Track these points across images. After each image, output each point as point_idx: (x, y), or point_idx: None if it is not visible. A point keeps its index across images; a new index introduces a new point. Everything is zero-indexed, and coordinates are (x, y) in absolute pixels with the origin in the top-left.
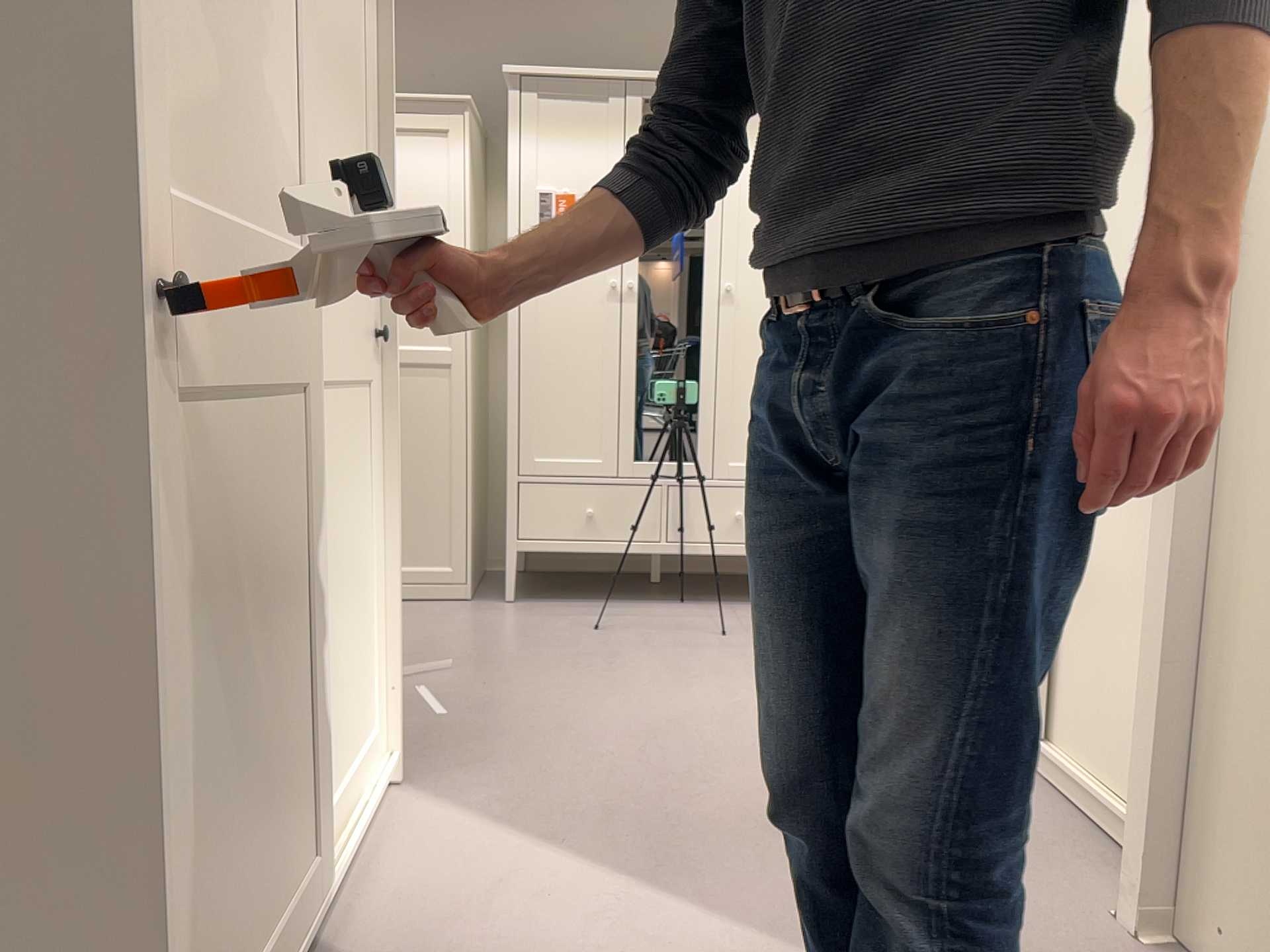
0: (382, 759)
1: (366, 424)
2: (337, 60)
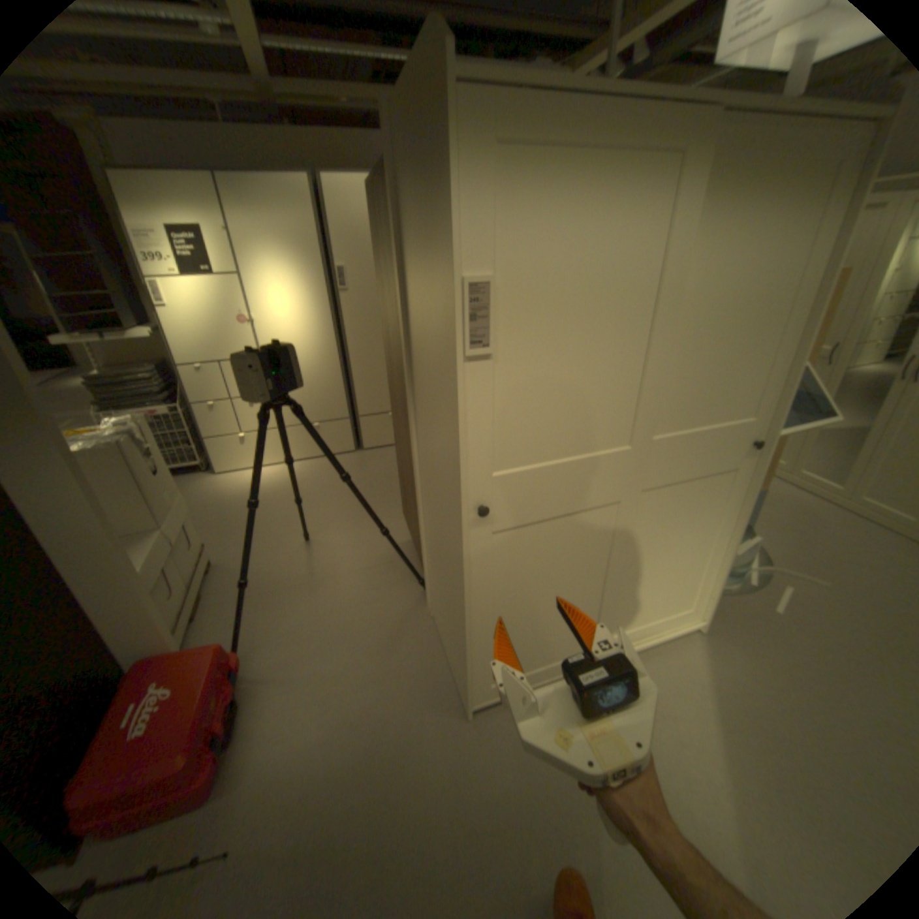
0: (701, 619)
1: (732, 487)
2: (751, 306)
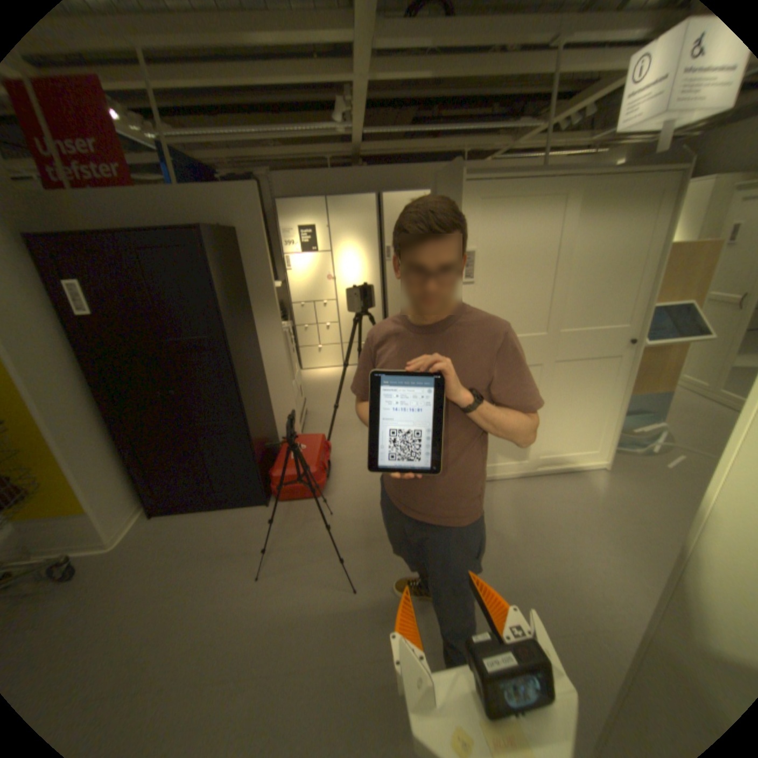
0: (607, 461)
1: (619, 368)
2: (618, 262)
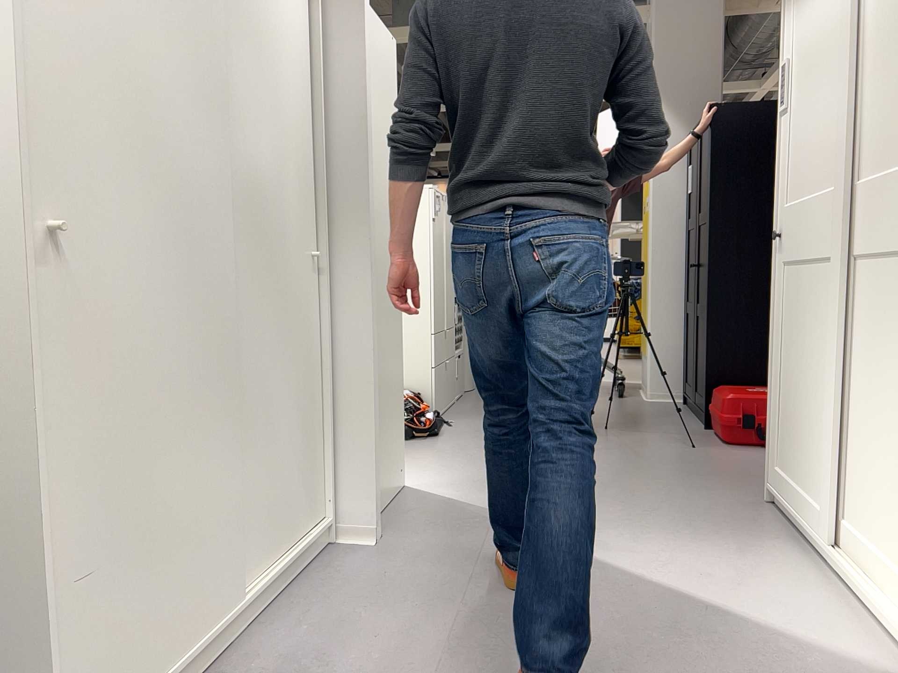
0: None
1: None
2: None
